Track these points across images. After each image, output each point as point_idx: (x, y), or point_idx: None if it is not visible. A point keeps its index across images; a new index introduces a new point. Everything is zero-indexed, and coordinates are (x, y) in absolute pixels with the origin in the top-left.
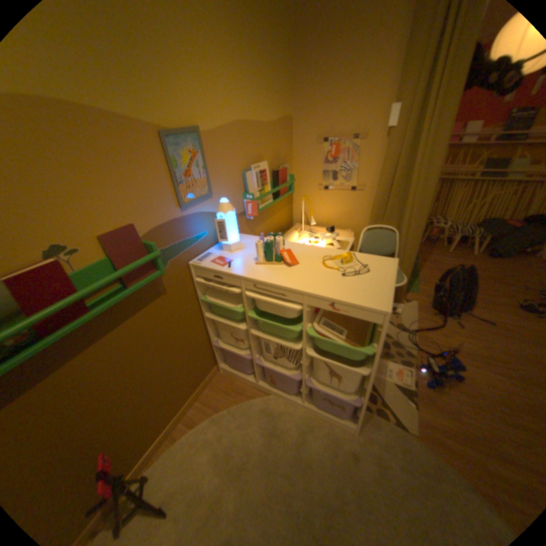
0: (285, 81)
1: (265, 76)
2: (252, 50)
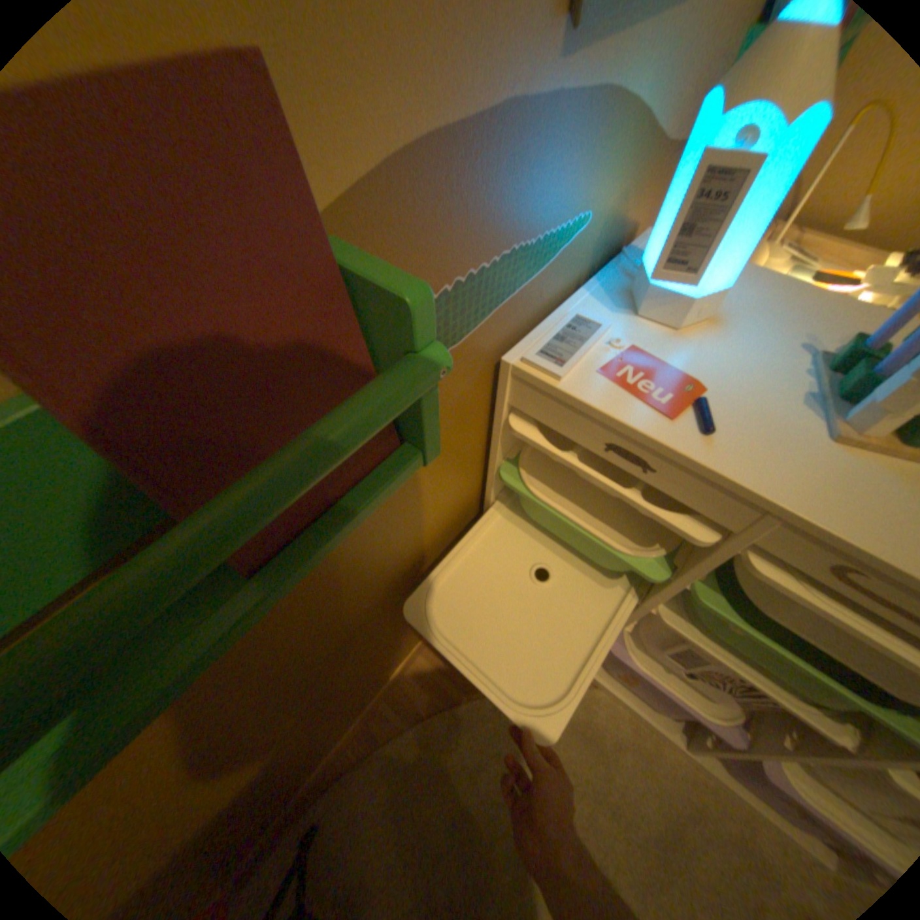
0: None
1: None
2: None
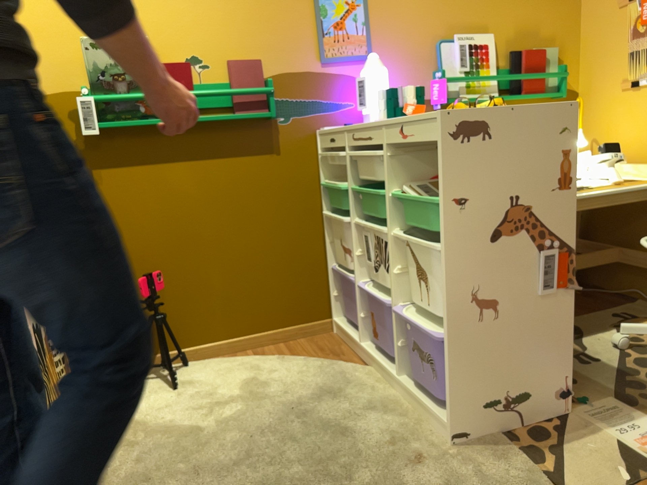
0: None
1: None
2: None
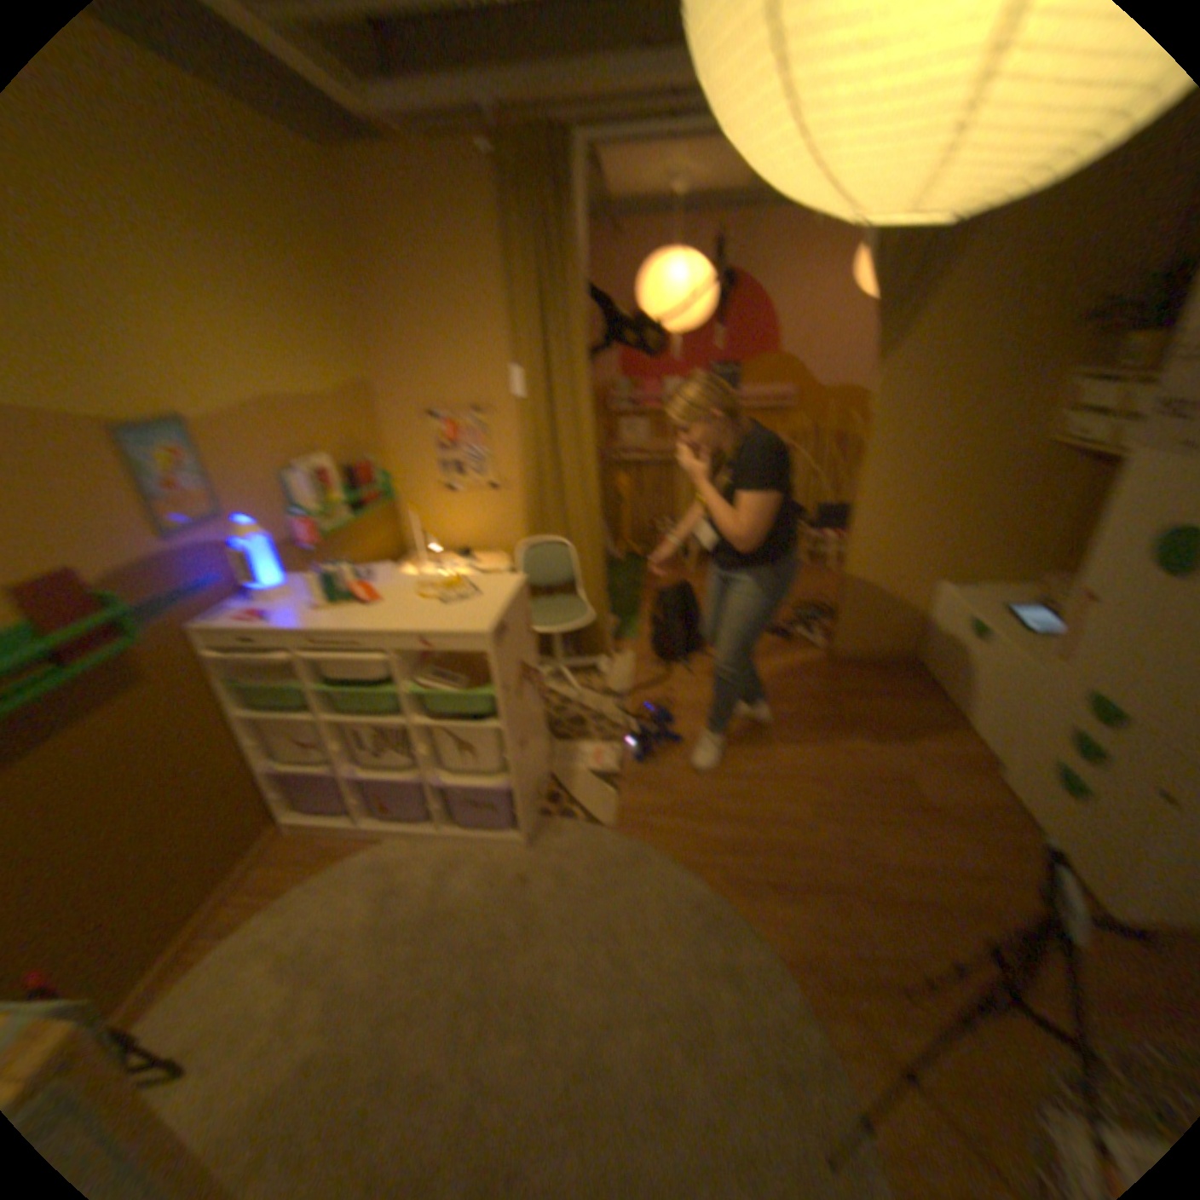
0: (350, 335)
1: (309, 333)
2: (276, 303)
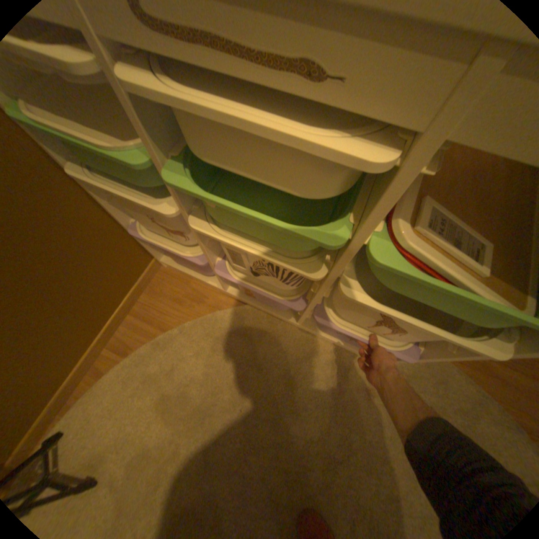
0: None
1: None
2: None
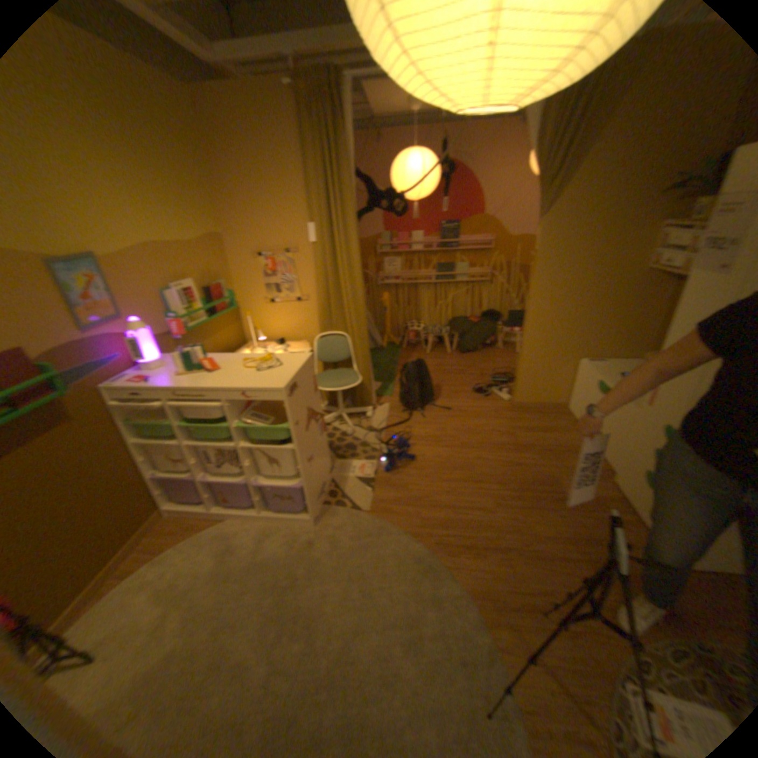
0: (204, 202)
1: (175, 200)
2: (153, 180)
